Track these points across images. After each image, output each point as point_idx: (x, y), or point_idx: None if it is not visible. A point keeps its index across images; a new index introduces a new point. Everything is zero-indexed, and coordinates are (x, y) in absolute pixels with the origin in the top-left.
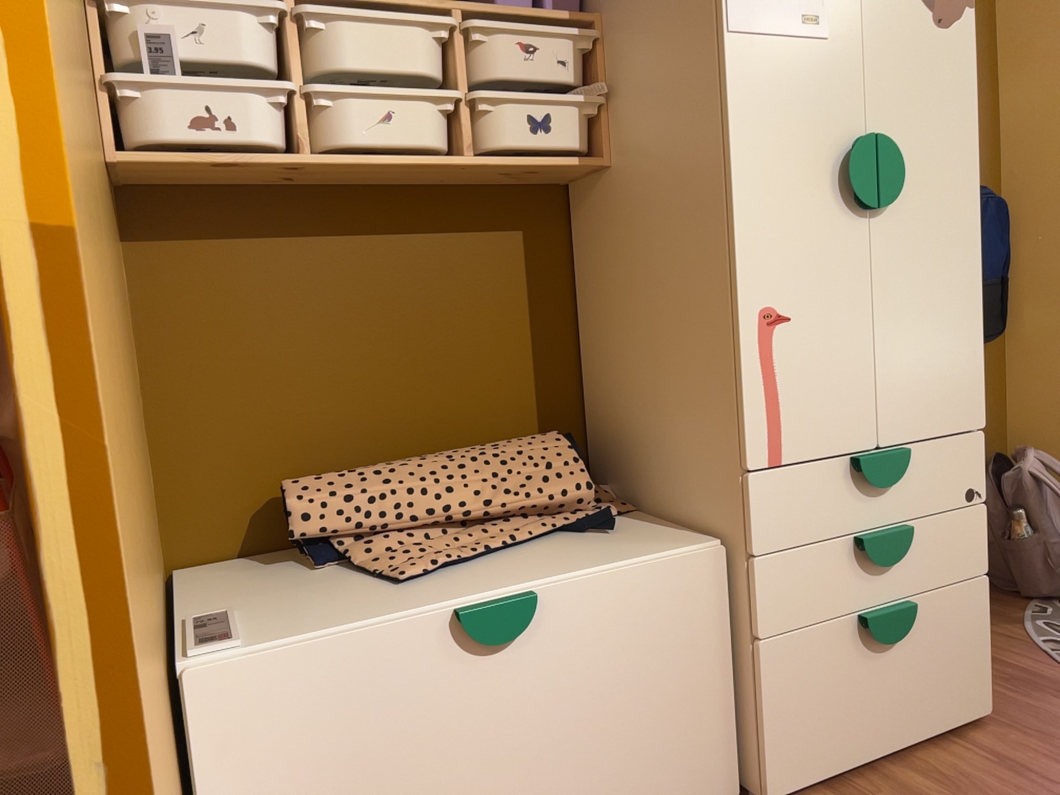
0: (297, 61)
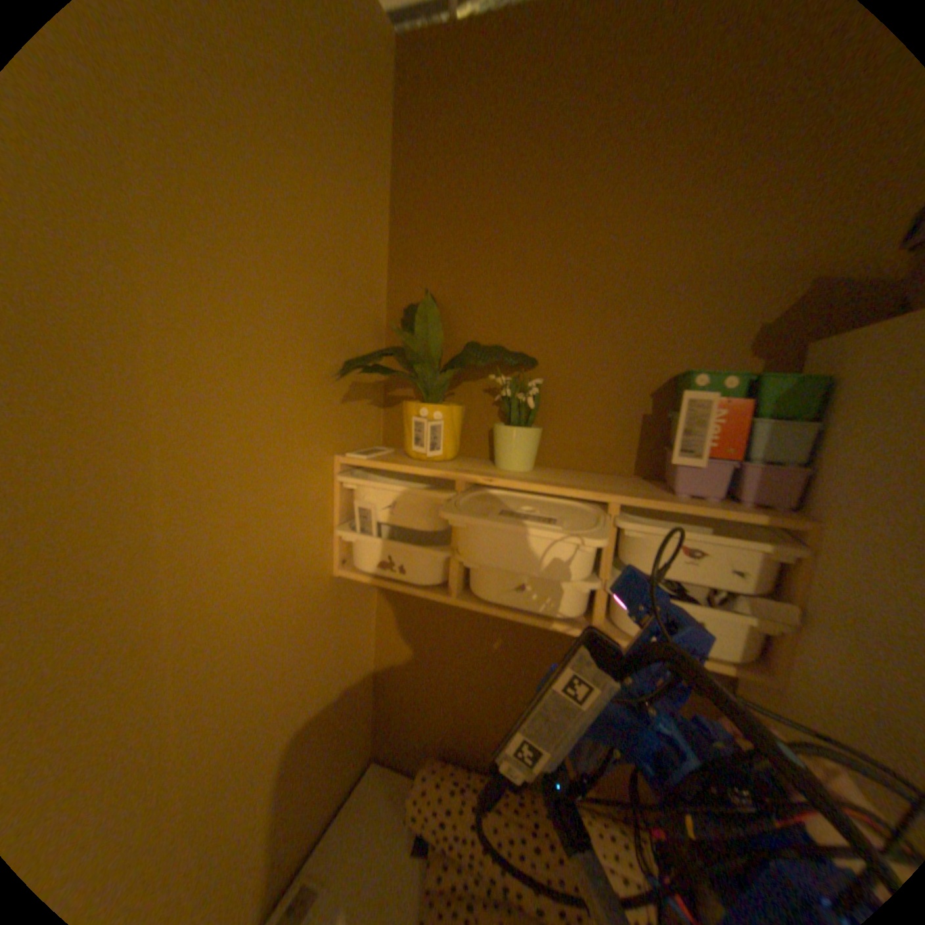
0: (460, 529)
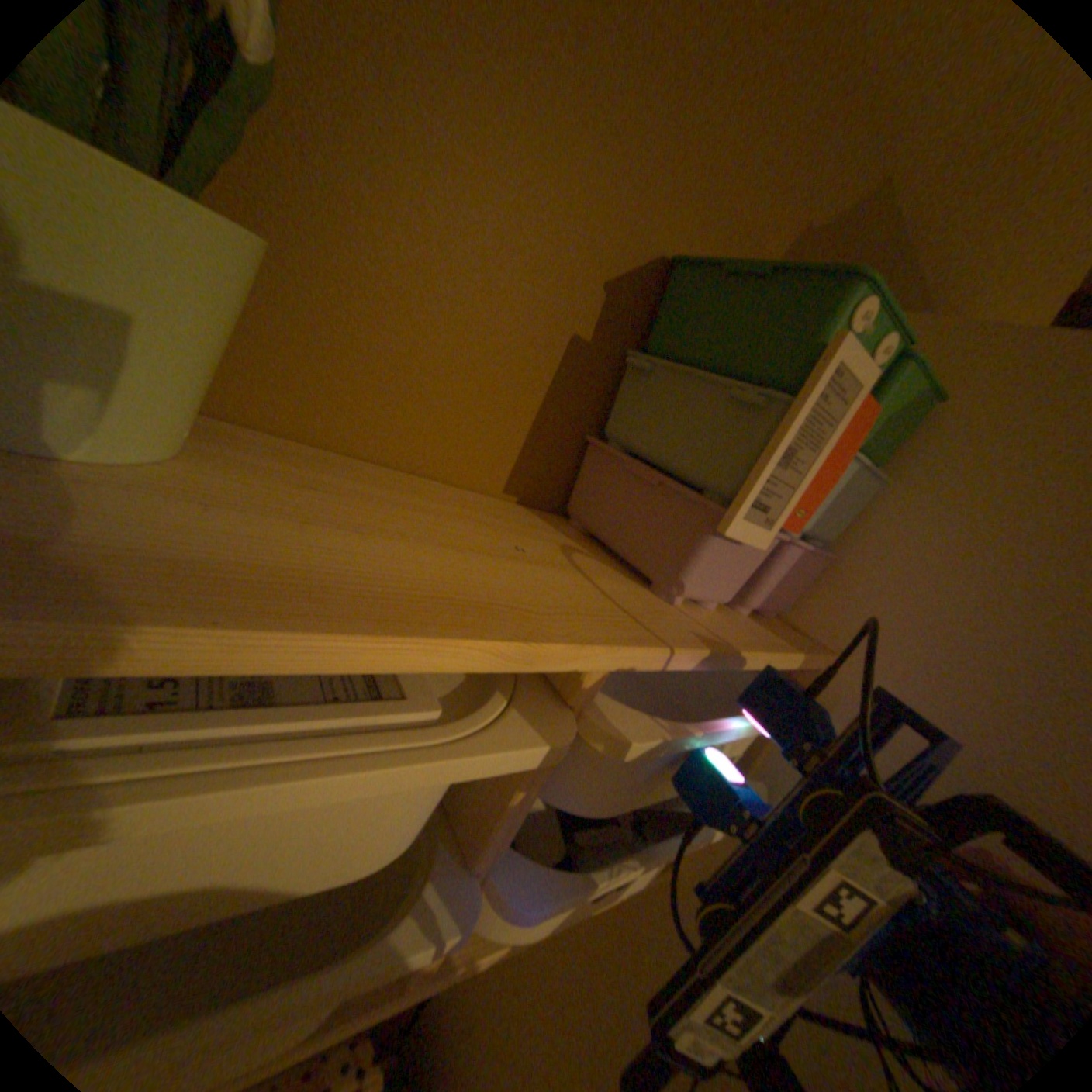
0: None
